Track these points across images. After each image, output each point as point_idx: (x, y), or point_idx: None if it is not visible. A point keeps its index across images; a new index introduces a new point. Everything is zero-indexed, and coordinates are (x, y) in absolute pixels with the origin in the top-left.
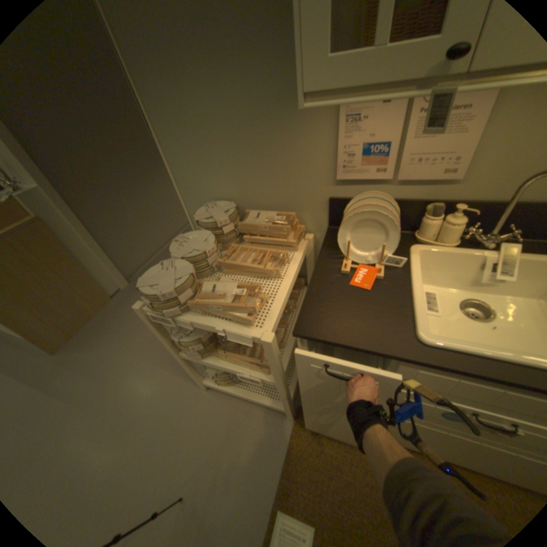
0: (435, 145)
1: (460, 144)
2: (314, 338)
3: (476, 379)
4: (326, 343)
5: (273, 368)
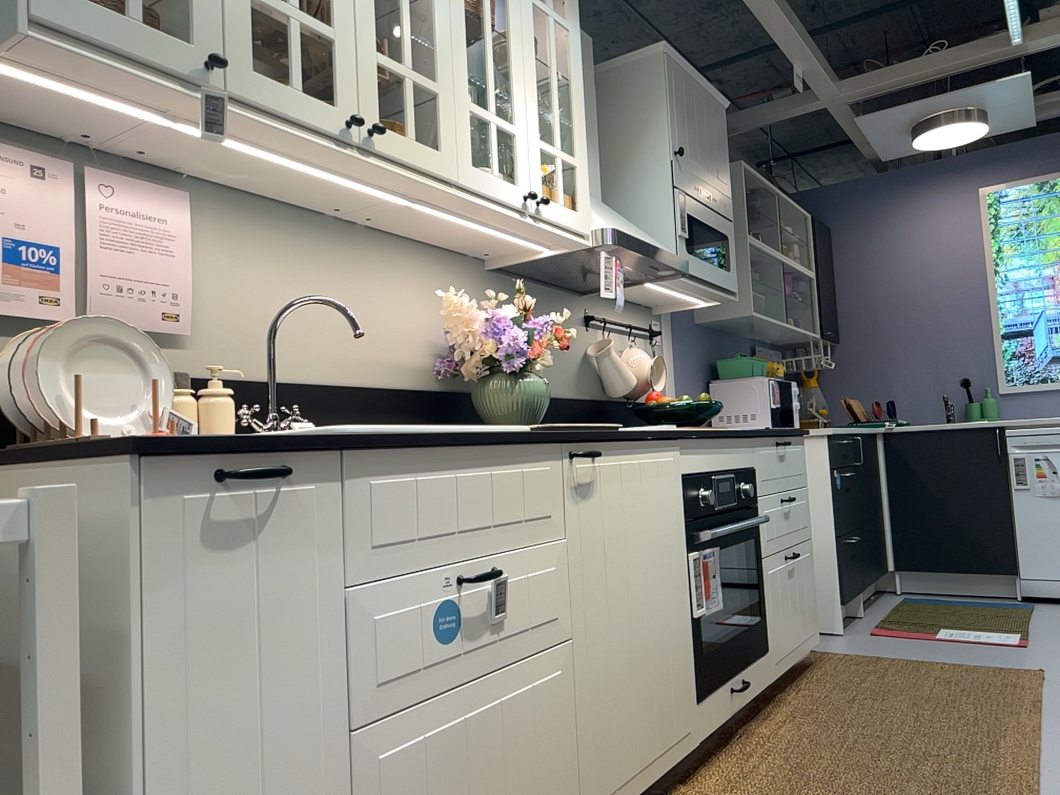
0: (136, 268)
1: (170, 273)
2: (180, 440)
3: (421, 460)
4: (209, 441)
5: (44, 686)
